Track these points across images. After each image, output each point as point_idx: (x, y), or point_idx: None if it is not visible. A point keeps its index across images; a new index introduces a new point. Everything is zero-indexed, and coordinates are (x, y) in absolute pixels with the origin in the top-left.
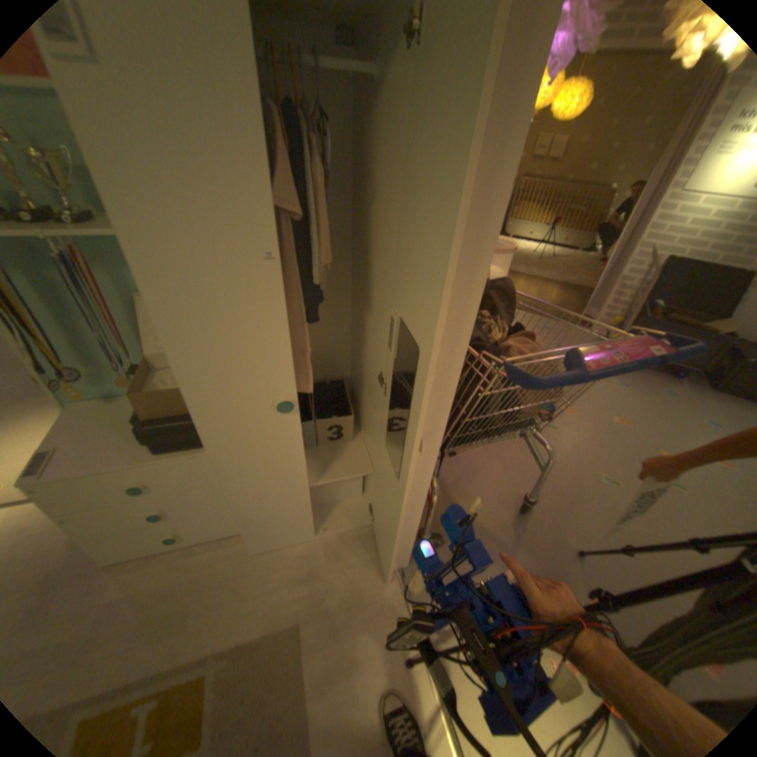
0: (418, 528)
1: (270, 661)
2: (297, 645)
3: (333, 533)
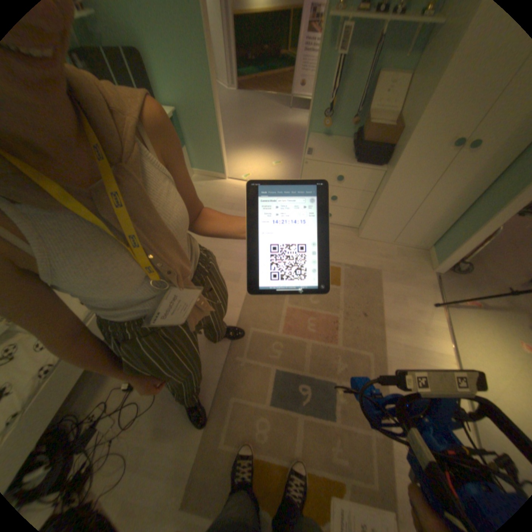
0: (477, 245)
1: (368, 275)
2: (381, 276)
3: (403, 244)
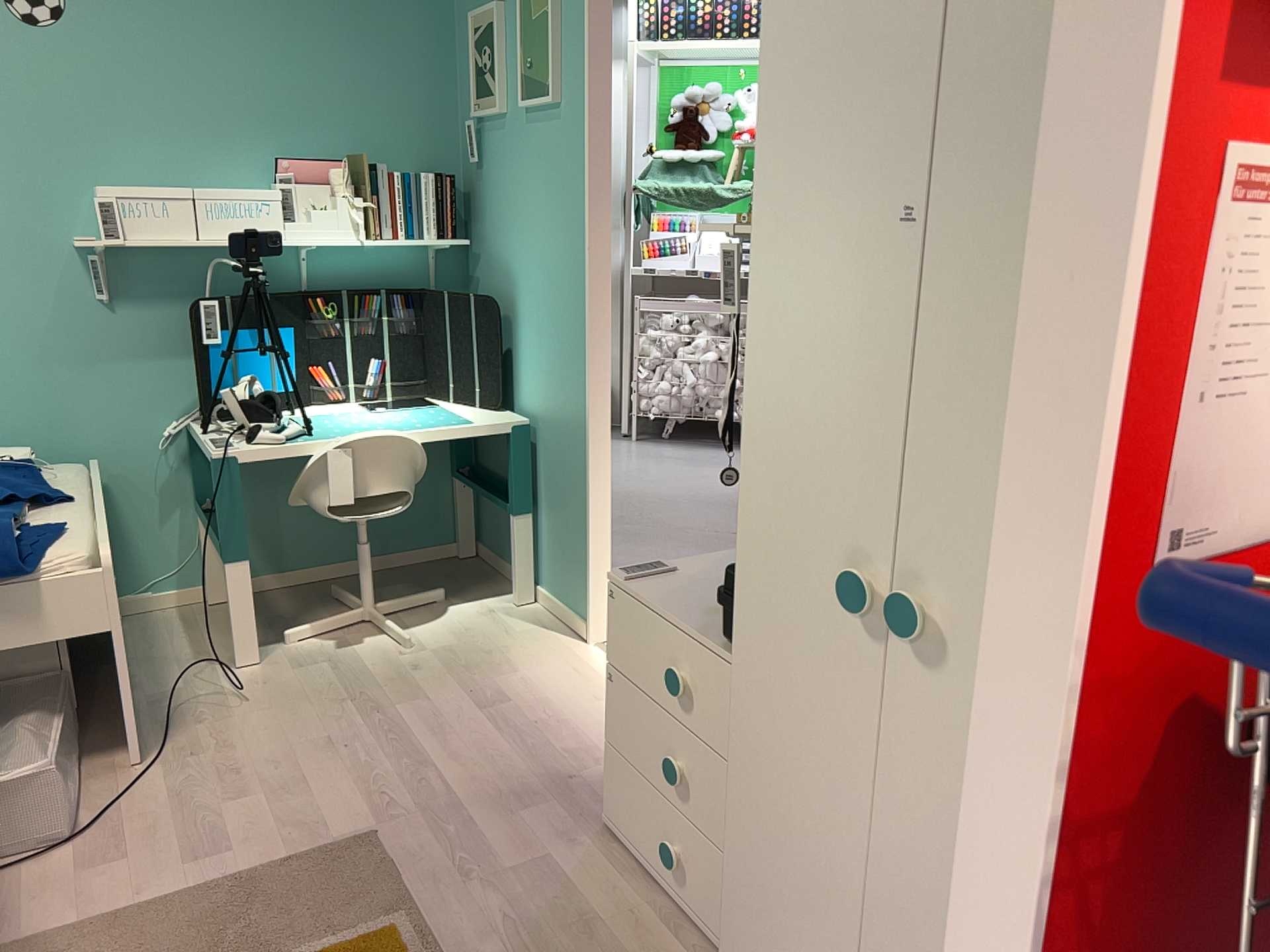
0: None
1: None
2: None
3: None
